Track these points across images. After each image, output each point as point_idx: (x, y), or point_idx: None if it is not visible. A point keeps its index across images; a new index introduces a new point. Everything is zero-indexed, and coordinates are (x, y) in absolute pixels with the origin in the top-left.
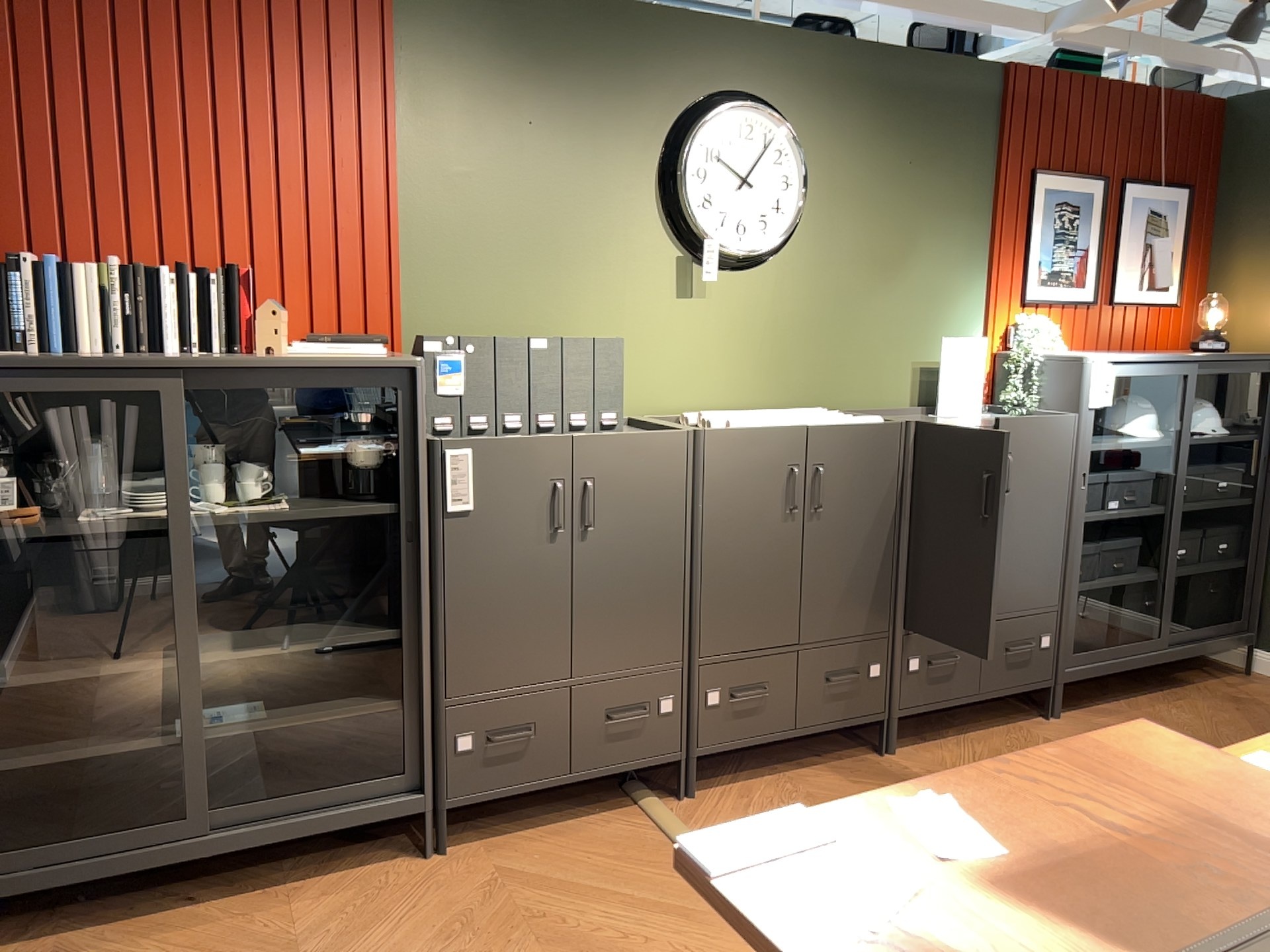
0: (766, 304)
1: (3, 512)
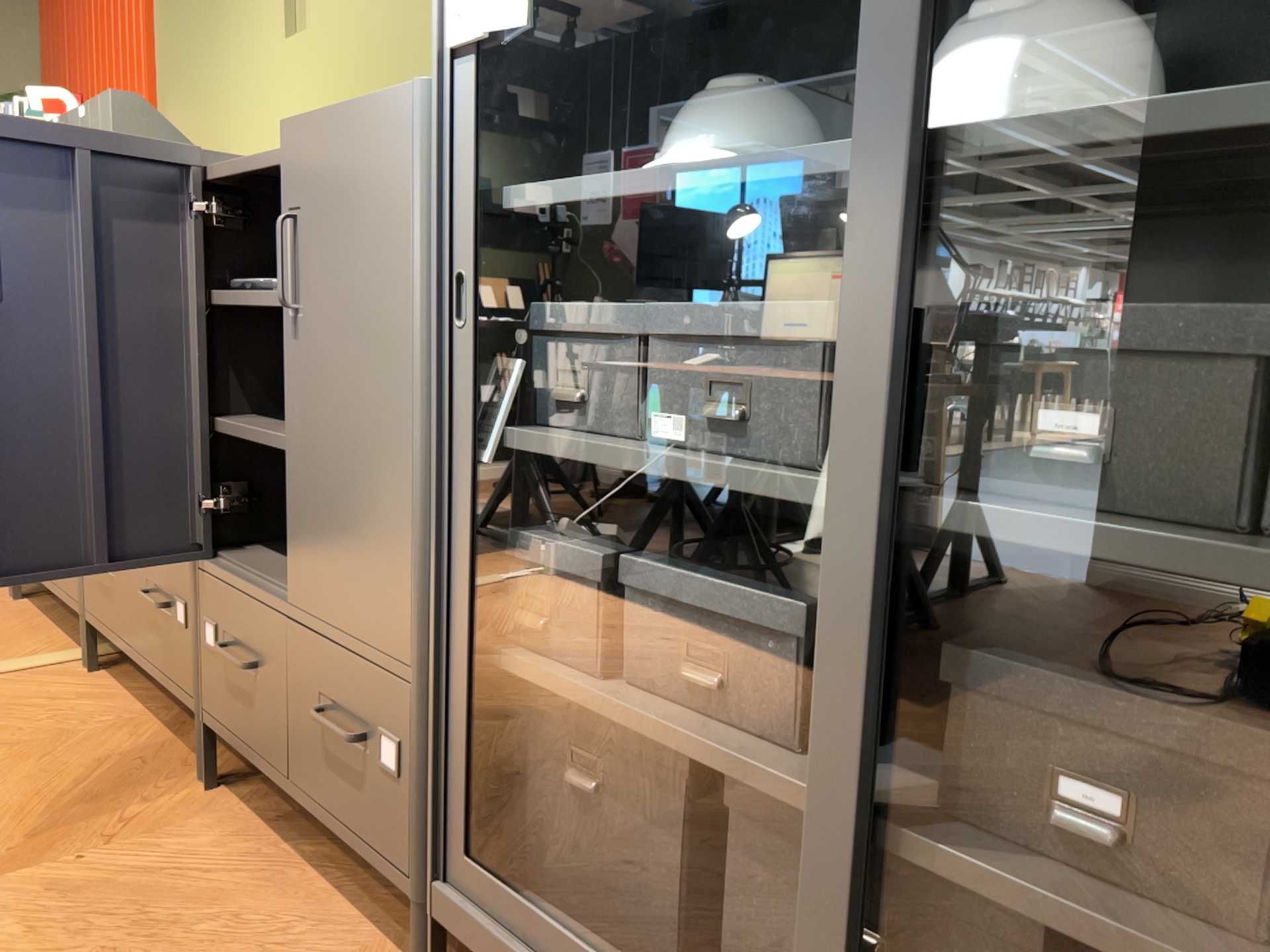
0: (354, 19)
1: None
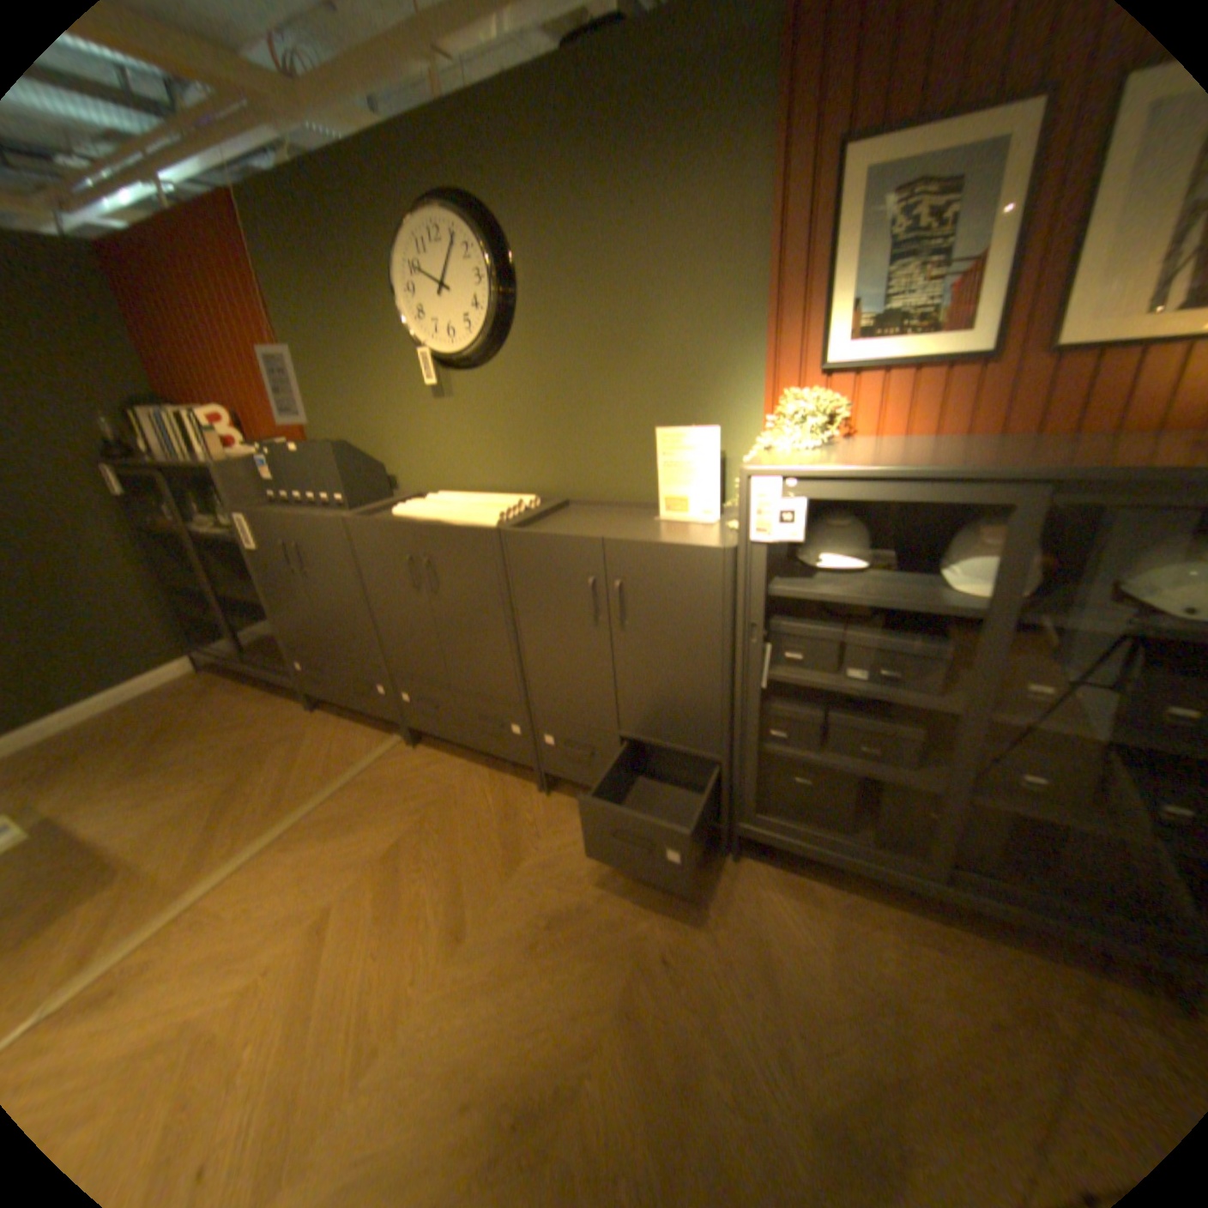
0: (500, 400)
1: (159, 523)
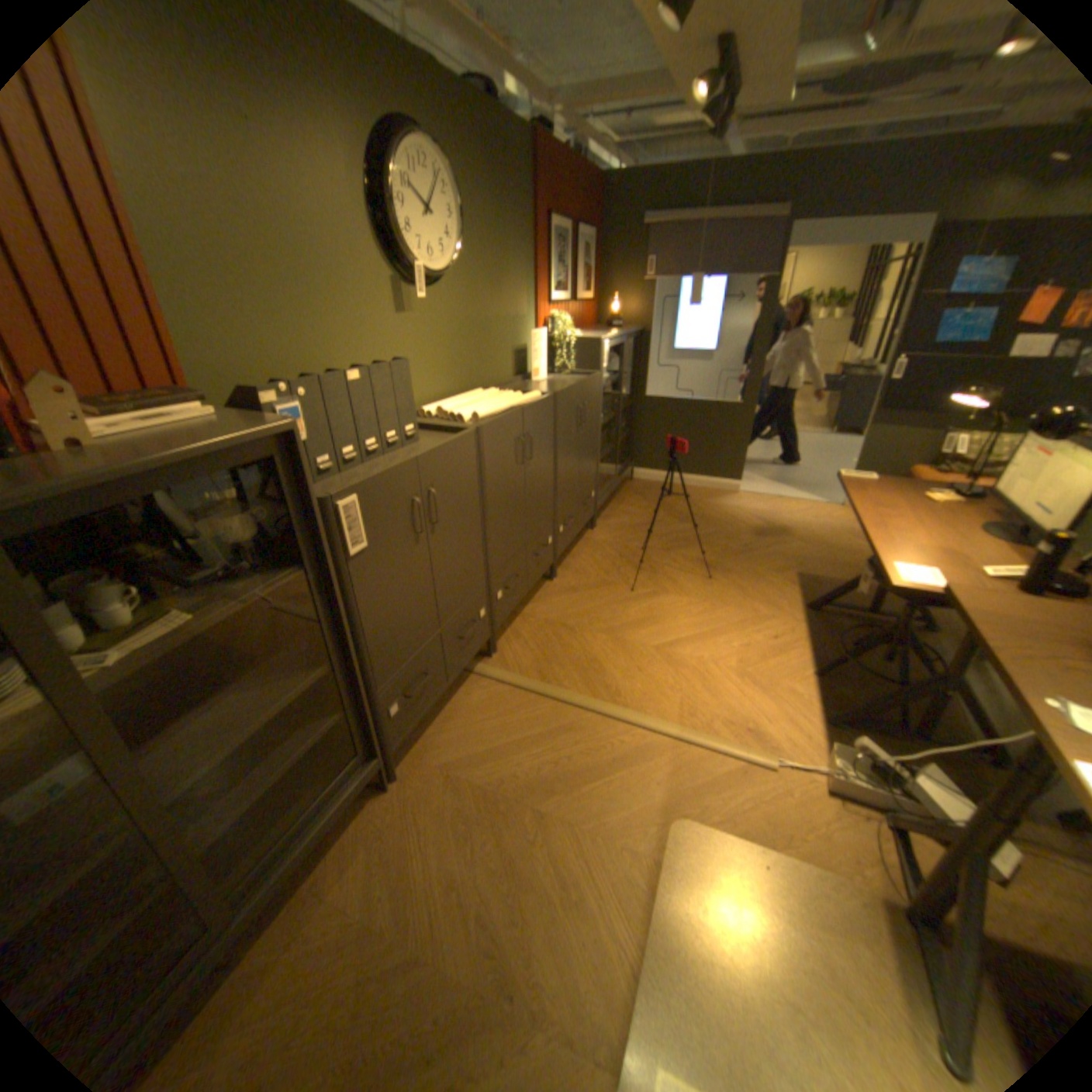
0: (445, 314)
1: None
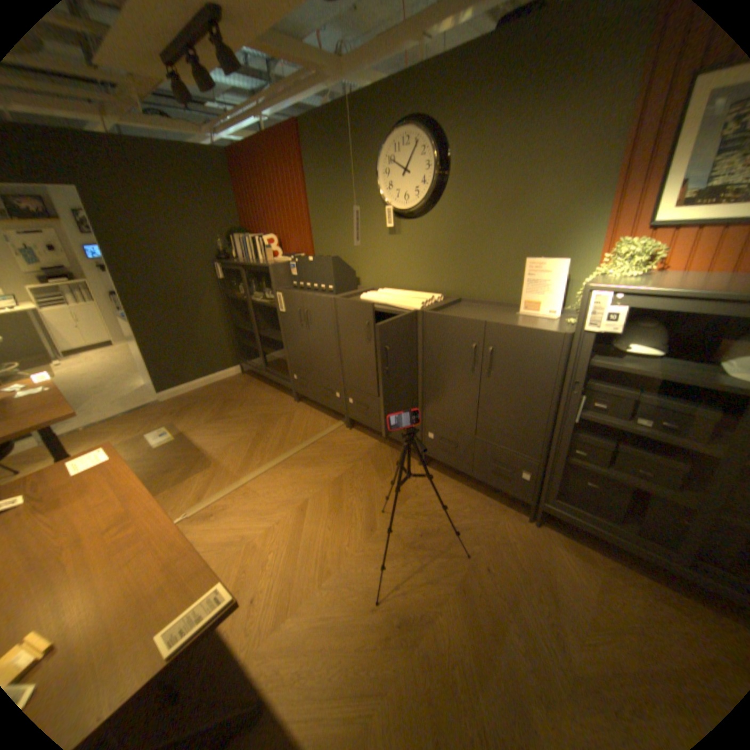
0: (428, 236)
1: (237, 294)
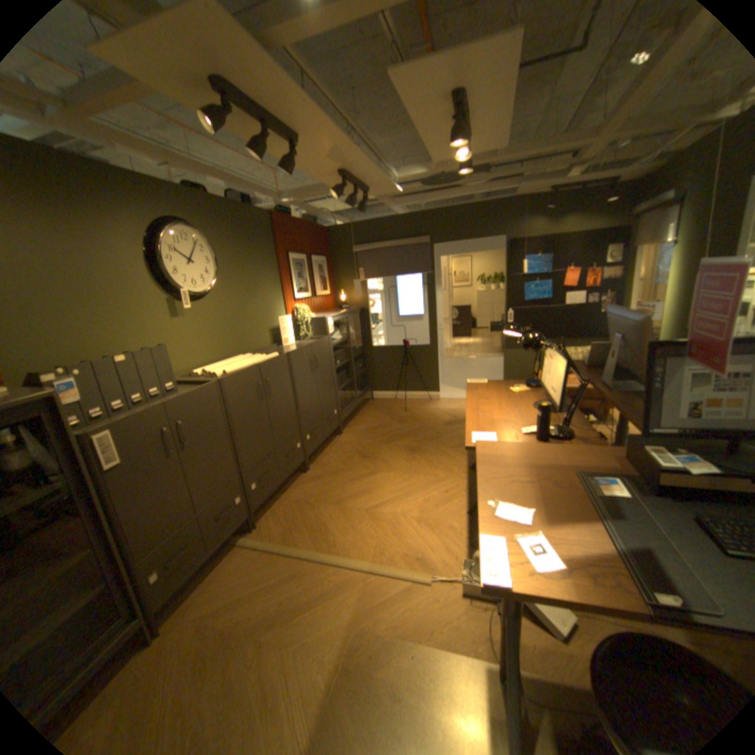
0: (211, 315)
1: None
